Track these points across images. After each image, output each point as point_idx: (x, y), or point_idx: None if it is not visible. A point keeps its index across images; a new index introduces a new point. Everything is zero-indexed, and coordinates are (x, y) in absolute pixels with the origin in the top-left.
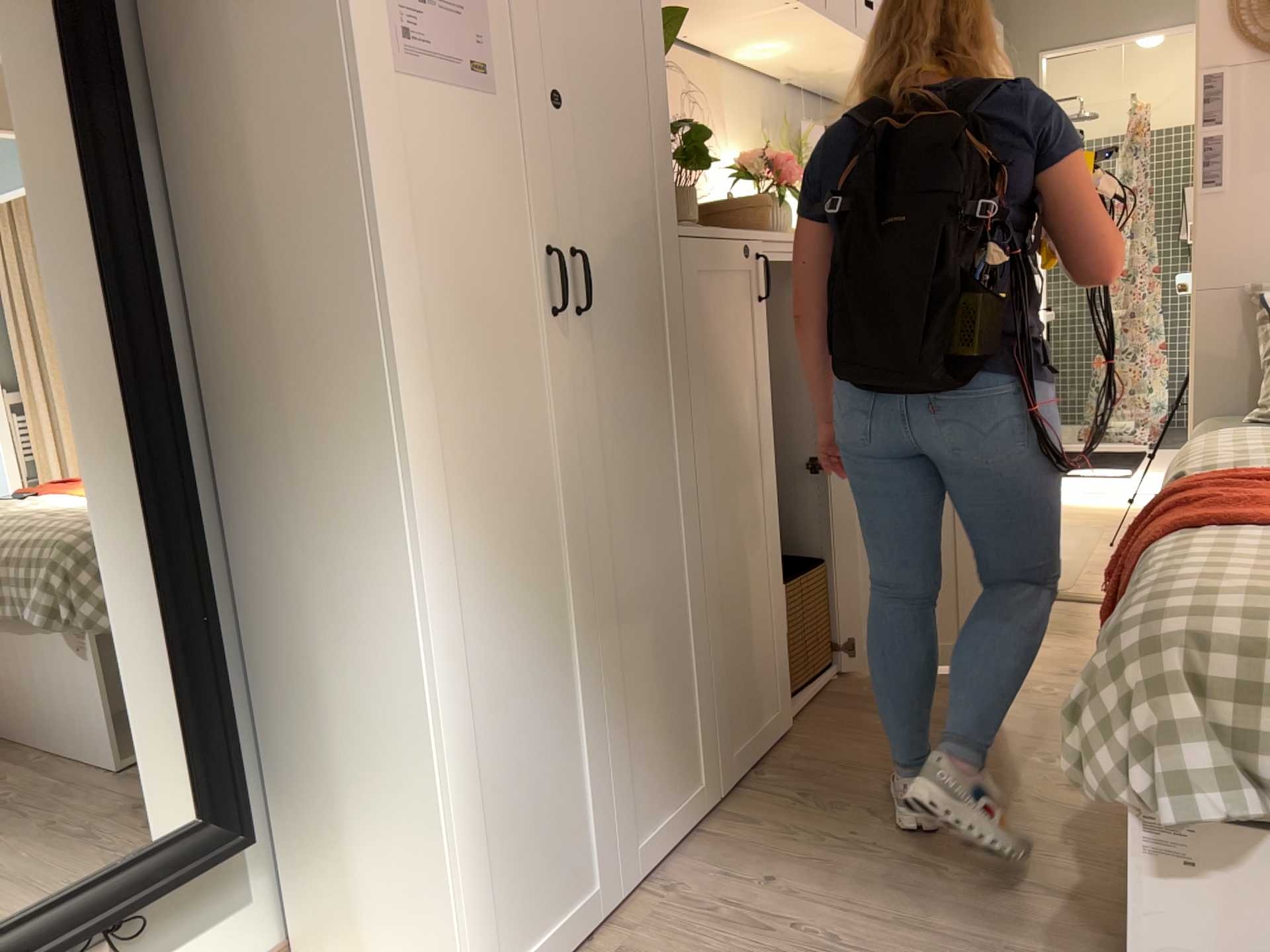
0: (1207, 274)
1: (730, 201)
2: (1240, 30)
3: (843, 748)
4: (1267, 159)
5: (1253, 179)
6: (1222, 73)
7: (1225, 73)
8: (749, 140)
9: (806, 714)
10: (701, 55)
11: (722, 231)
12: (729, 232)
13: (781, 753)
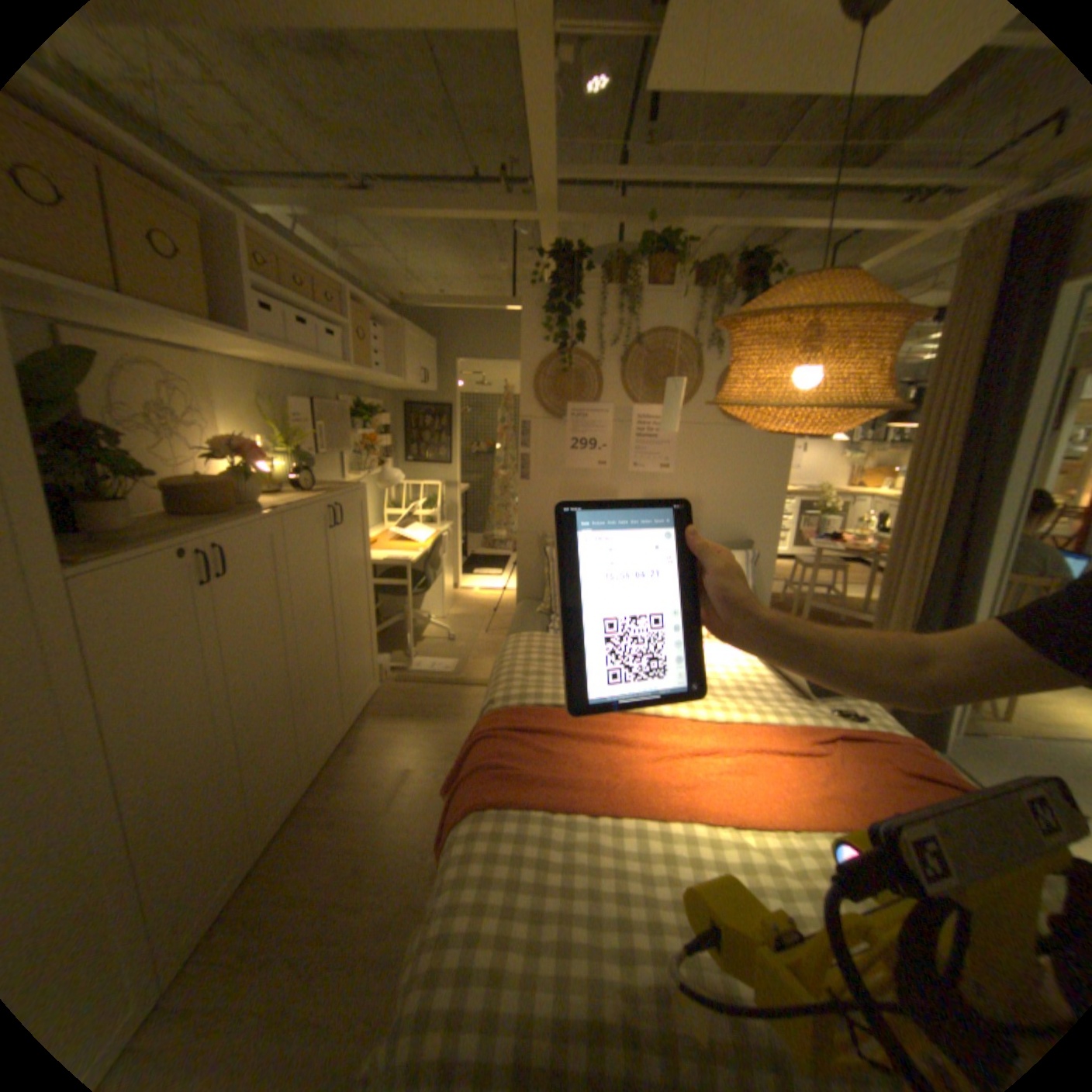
0: (527, 524)
1: (194, 484)
2: (544, 398)
3: (289, 882)
4: (555, 469)
5: (549, 478)
6: (535, 419)
7: (537, 419)
8: (247, 406)
9: (271, 844)
10: (185, 348)
11: (146, 548)
12: (164, 539)
13: (237, 902)
